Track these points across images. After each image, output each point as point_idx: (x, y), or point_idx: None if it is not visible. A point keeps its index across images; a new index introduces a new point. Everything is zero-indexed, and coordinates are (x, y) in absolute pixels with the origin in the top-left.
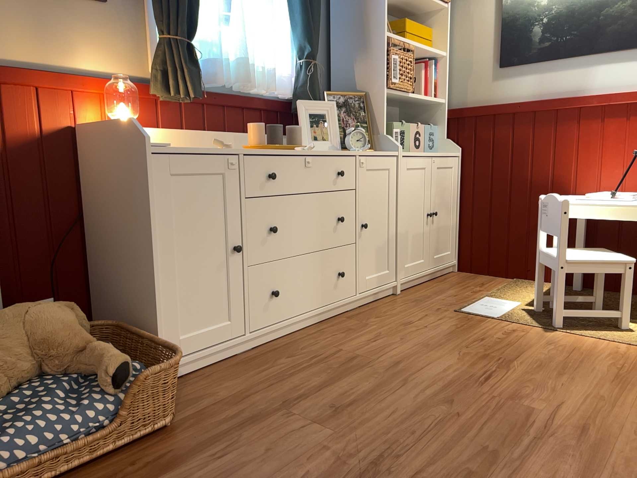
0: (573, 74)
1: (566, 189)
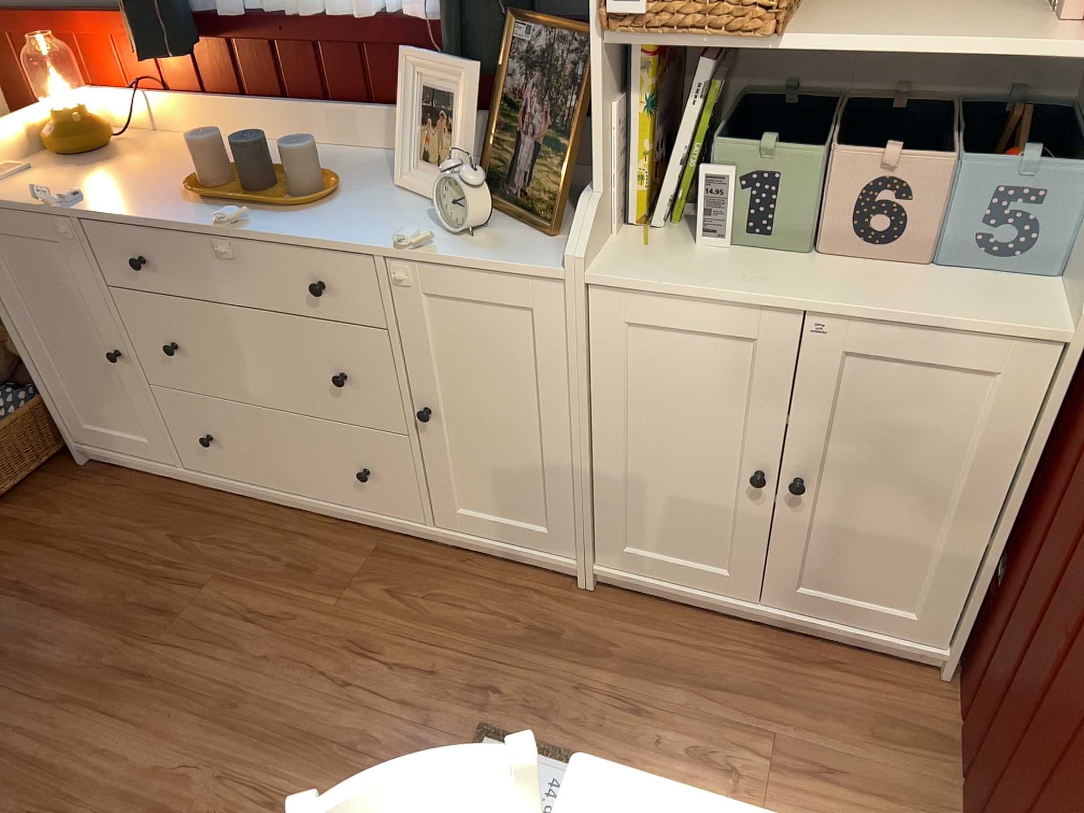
0: None
1: None
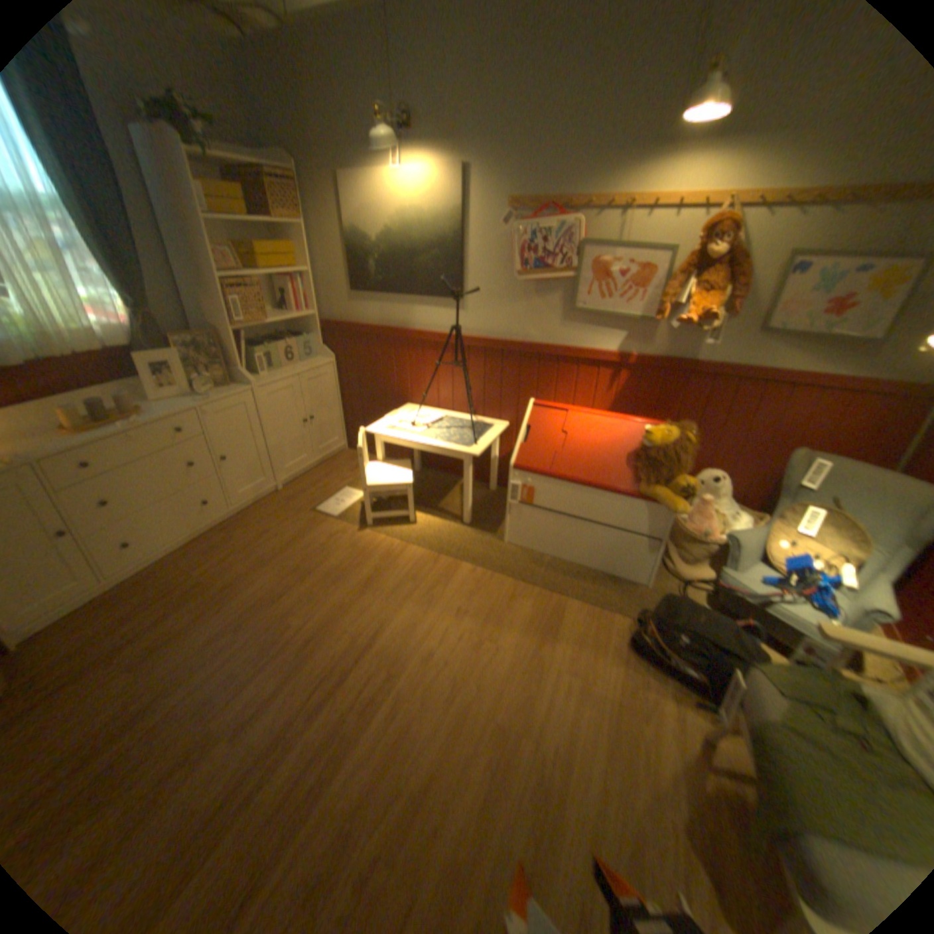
0: (401, 309)
1: (406, 399)
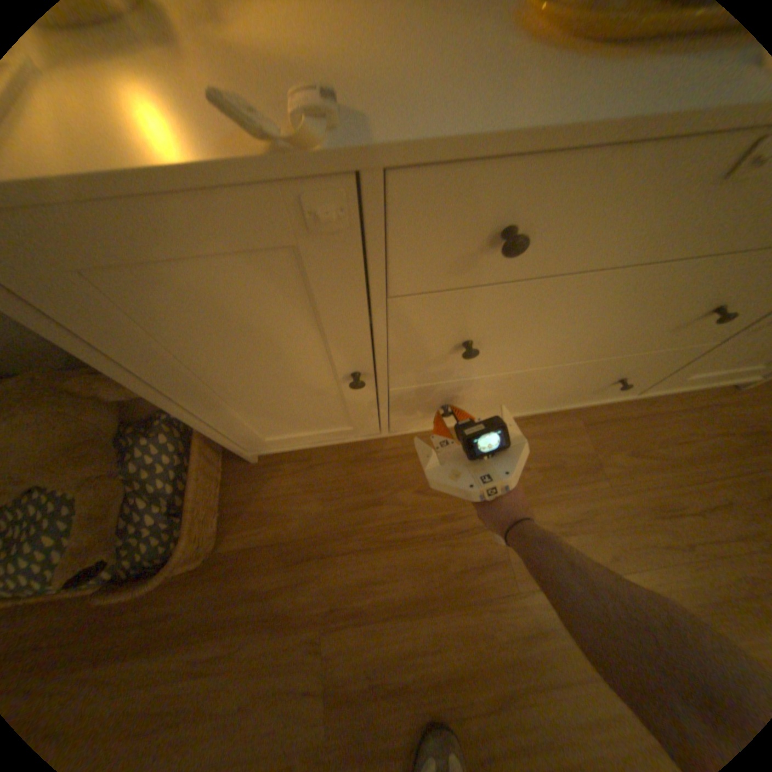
0: None
1: None
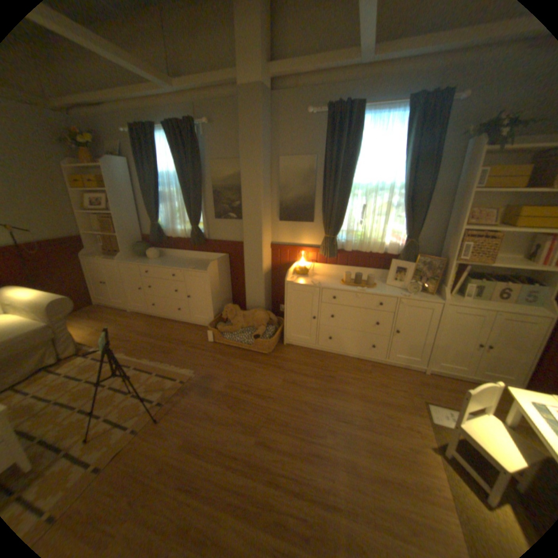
0: None
1: None
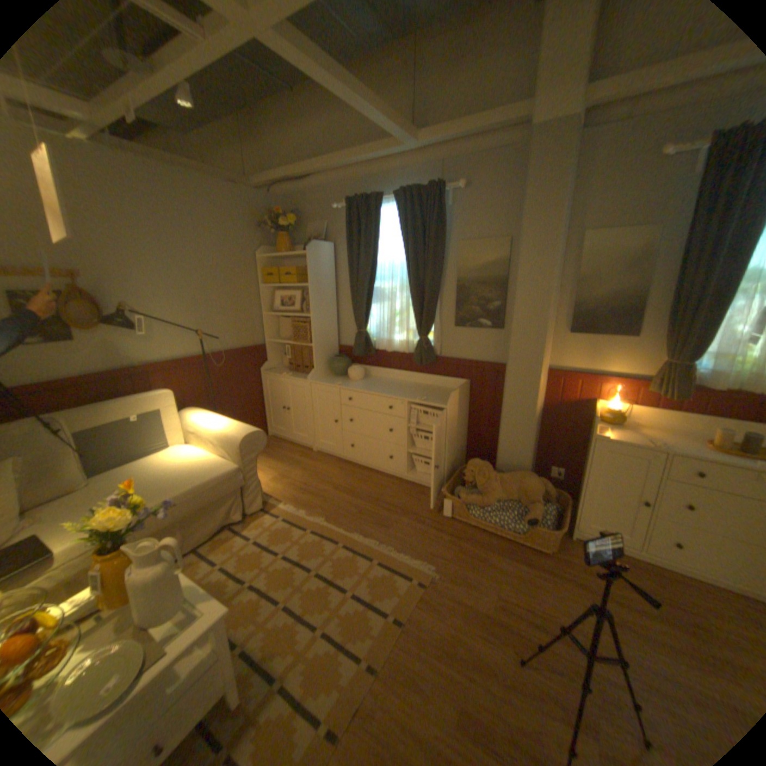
0: None
1: None
